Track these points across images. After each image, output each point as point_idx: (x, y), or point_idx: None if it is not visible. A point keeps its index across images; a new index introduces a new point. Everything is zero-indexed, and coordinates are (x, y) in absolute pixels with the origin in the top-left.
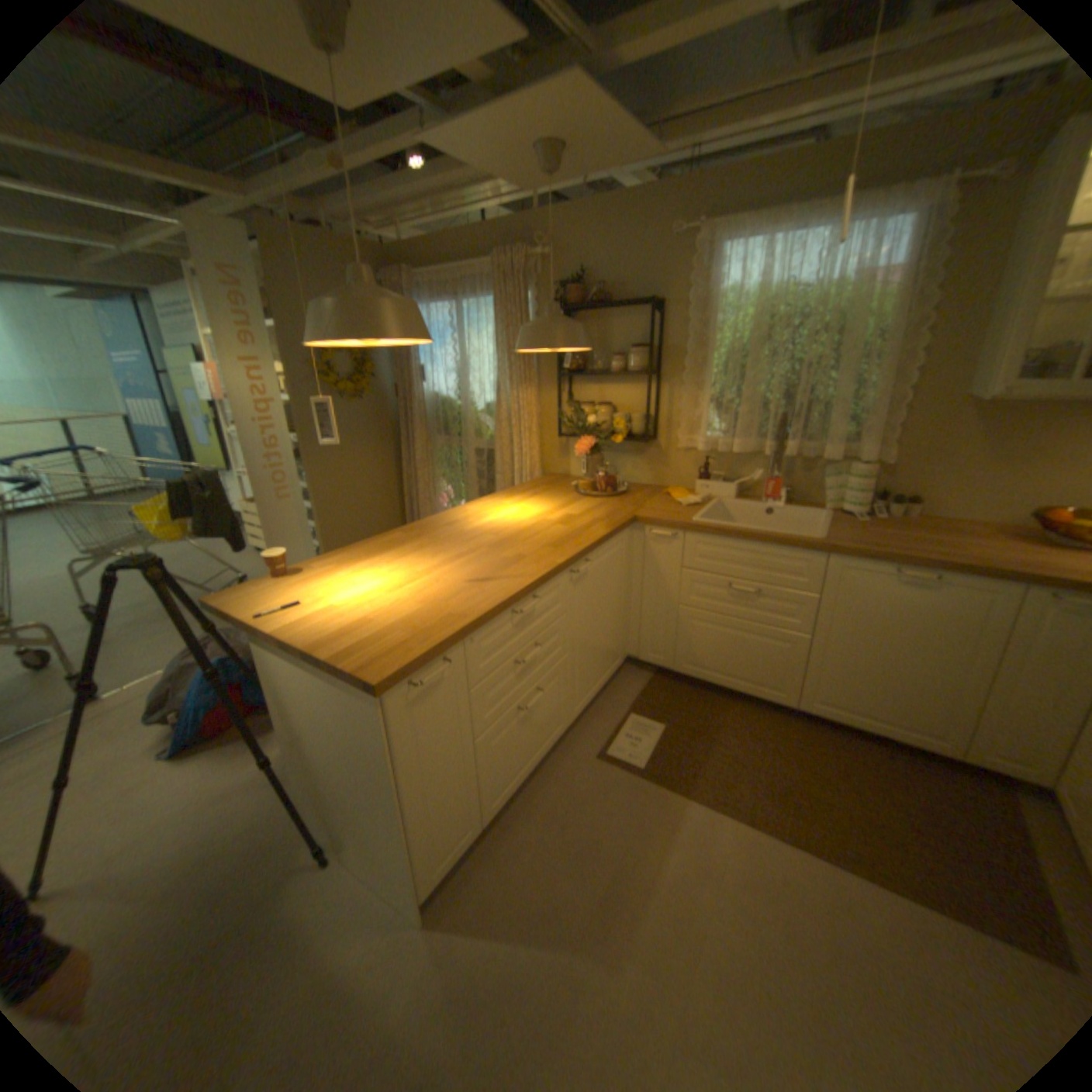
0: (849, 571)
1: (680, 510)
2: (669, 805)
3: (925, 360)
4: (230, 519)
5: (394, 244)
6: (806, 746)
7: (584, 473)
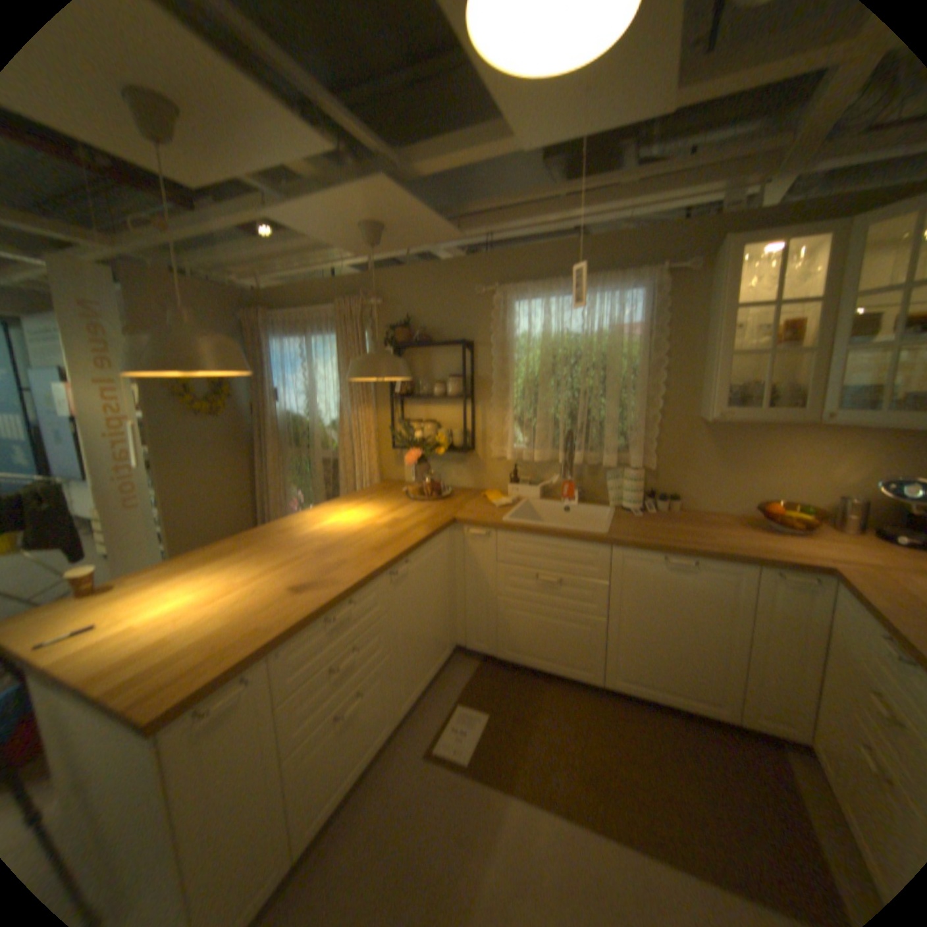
0: (629, 561)
1: (493, 512)
2: (489, 806)
3: (666, 392)
4: (72, 532)
5: (254, 293)
6: (613, 724)
7: (414, 481)
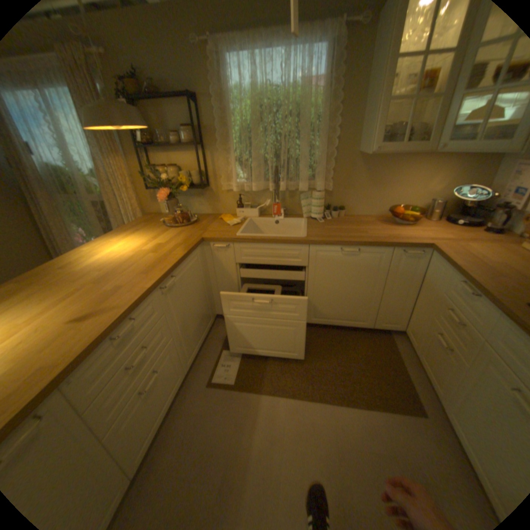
0: (319, 252)
1: (229, 229)
2: (250, 402)
3: (339, 133)
4: None
5: None
6: (310, 340)
7: (168, 212)
